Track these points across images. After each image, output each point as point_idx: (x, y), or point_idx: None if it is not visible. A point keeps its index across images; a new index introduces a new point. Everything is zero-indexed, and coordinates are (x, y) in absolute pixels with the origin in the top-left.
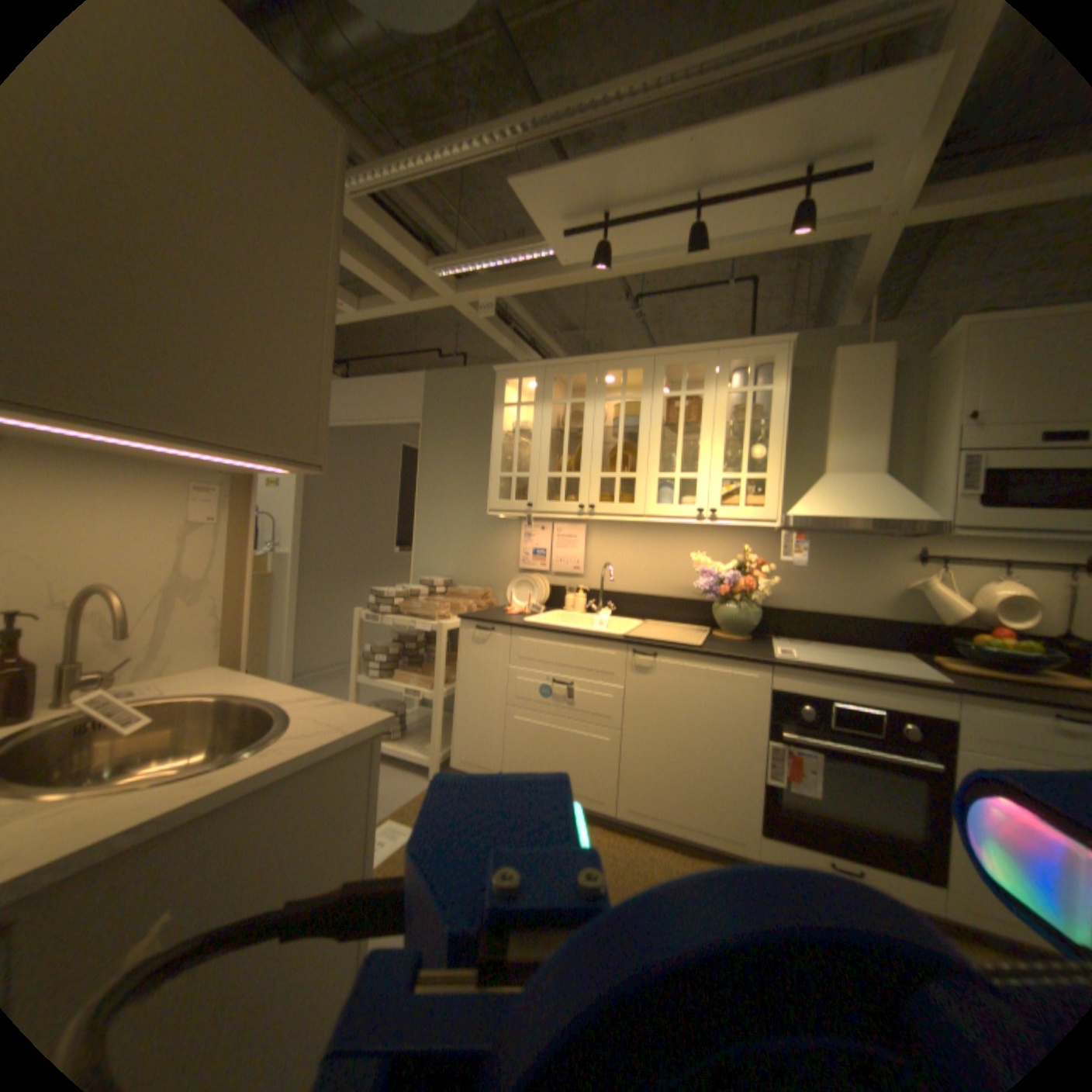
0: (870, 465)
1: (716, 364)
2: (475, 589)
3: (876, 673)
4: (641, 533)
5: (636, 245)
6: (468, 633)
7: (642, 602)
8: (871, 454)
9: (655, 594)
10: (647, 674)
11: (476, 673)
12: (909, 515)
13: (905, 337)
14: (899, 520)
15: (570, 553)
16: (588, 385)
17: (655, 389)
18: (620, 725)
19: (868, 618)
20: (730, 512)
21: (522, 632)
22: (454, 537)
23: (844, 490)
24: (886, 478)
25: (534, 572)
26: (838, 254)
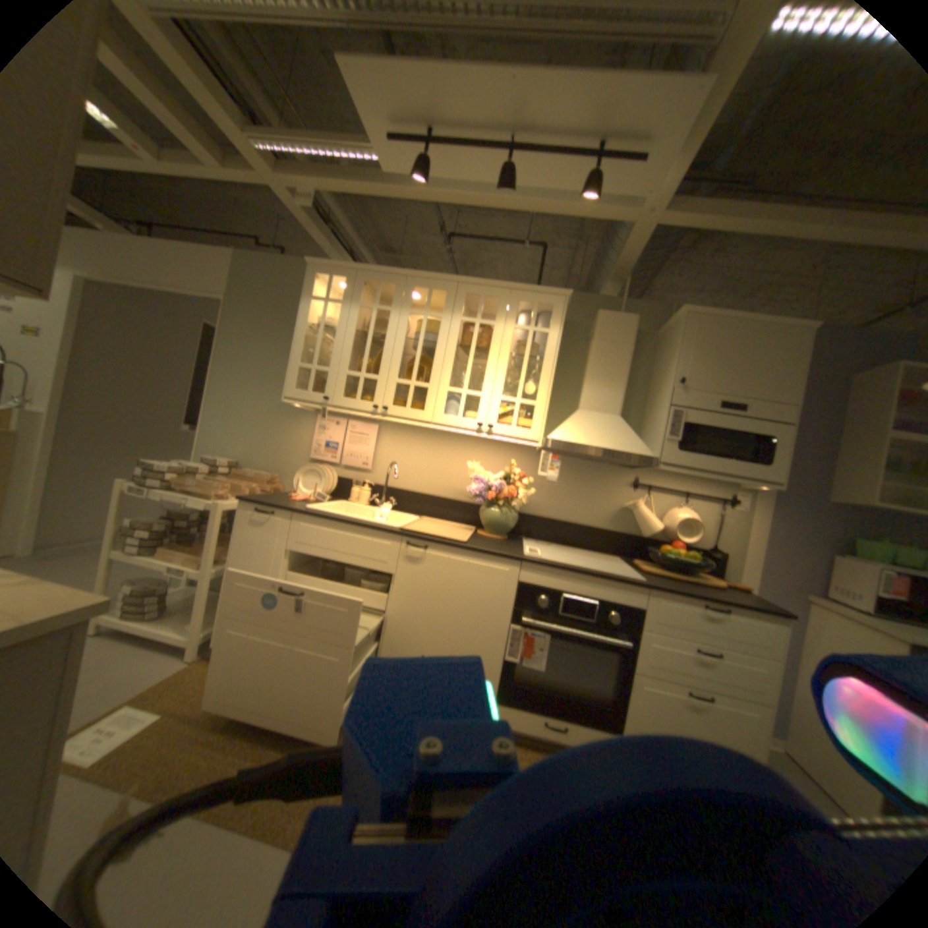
0: (609, 408)
1: (507, 302)
2: (262, 473)
3: (595, 571)
4: (427, 439)
5: (453, 177)
6: (245, 515)
7: (421, 500)
8: (611, 399)
9: (433, 494)
10: (417, 563)
11: (250, 555)
12: (631, 450)
13: (644, 315)
14: (624, 453)
15: (361, 450)
16: (395, 296)
17: (454, 313)
18: (387, 608)
19: (592, 527)
20: (502, 430)
21: (302, 518)
22: (245, 420)
23: (589, 424)
24: (619, 419)
25: (324, 463)
26: (607, 239)
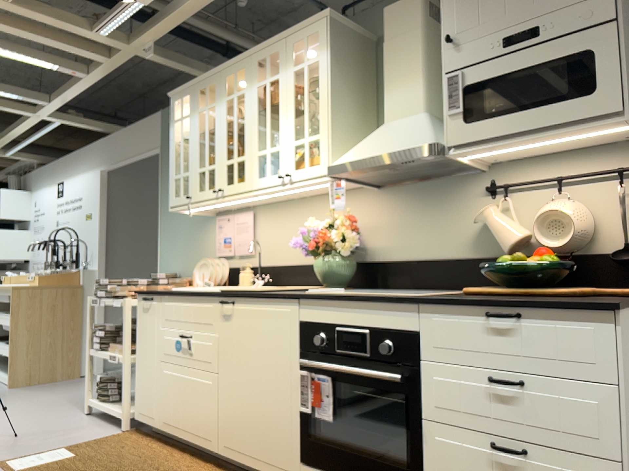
0: (412, 108)
1: (285, 51)
2: (188, 278)
3: (367, 295)
4: (289, 210)
5: None
6: (141, 305)
7: (291, 272)
8: (411, 98)
9: (300, 263)
10: (229, 321)
11: (145, 337)
12: (409, 145)
13: None
14: (399, 151)
15: (244, 237)
16: (216, 92)
17: (252, 83)
18: (217, 368)
19: (452, 259)
20: (300, 174)
21: (166, 299)
22: (180, 238)
23: (382, 135)
24: (420, 117)
25: (226, 258)
26: None
